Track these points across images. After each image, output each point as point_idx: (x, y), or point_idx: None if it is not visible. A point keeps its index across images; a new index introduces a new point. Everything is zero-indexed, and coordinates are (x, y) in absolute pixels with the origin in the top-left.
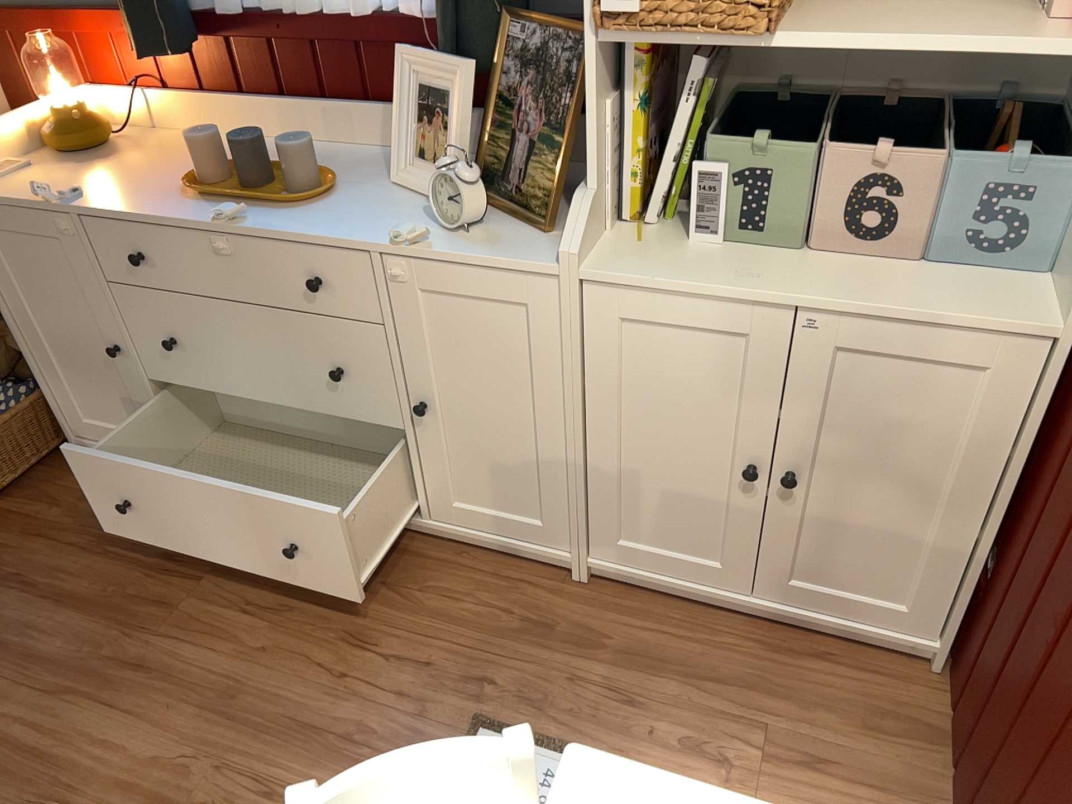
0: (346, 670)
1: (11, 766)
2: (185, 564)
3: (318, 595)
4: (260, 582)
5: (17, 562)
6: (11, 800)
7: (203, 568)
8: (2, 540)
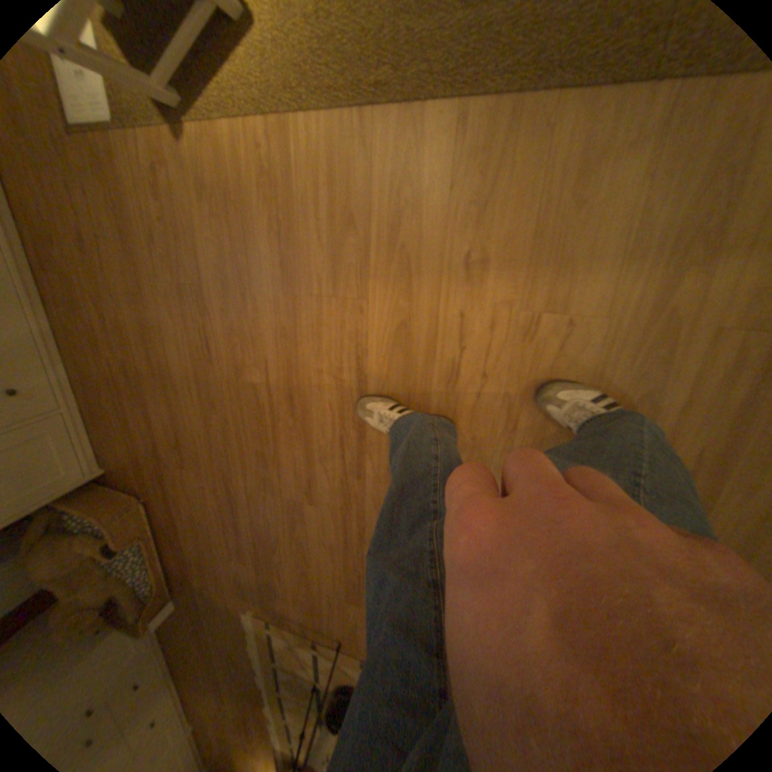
0: (87, 235)
1: (203, 389)
2: (101, 374)
3: (71, 282)
4: (85, 324)
5: (147, 464)
6: (211, 377)
7: (97, 362)
8: (145, 481)
